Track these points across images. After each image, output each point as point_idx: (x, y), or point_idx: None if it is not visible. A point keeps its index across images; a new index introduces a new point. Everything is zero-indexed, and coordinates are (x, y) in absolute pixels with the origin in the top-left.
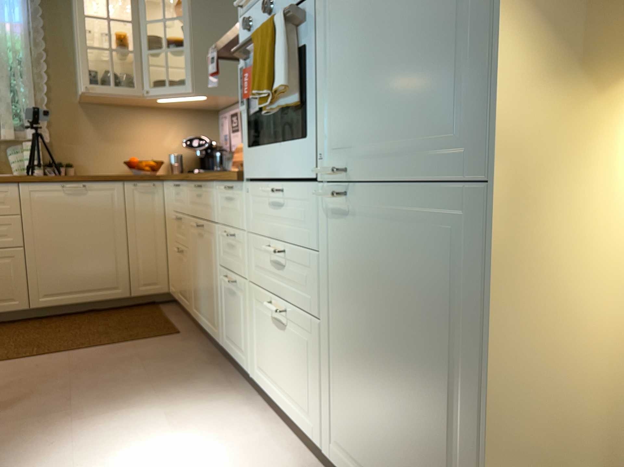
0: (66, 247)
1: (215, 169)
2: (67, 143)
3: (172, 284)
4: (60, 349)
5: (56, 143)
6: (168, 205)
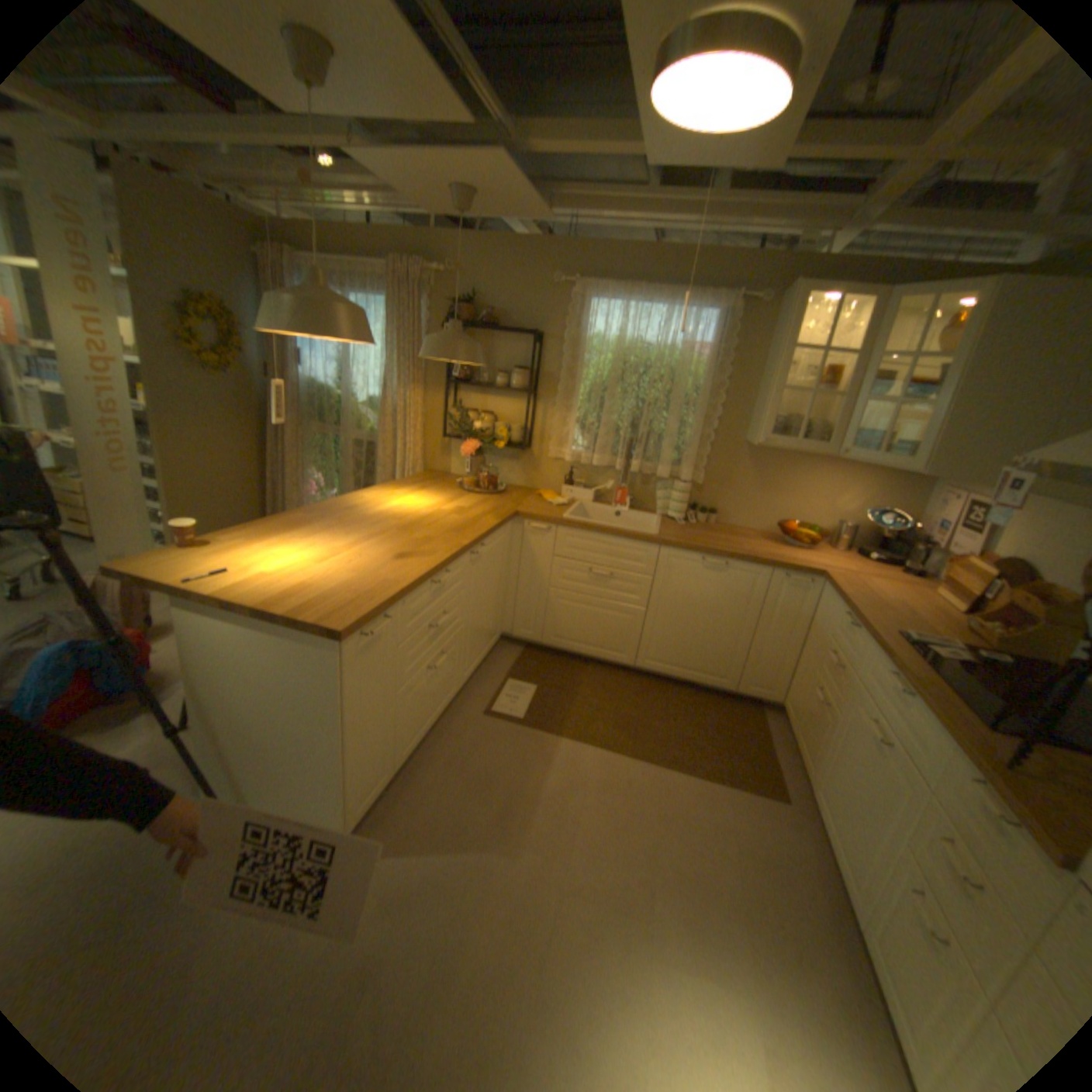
0: (687, 621)
1: (907, 568)
2: (718, 486)
3: (793, 708)
4: (654, 755)
5: (707, 484)
6: (824, 619)
